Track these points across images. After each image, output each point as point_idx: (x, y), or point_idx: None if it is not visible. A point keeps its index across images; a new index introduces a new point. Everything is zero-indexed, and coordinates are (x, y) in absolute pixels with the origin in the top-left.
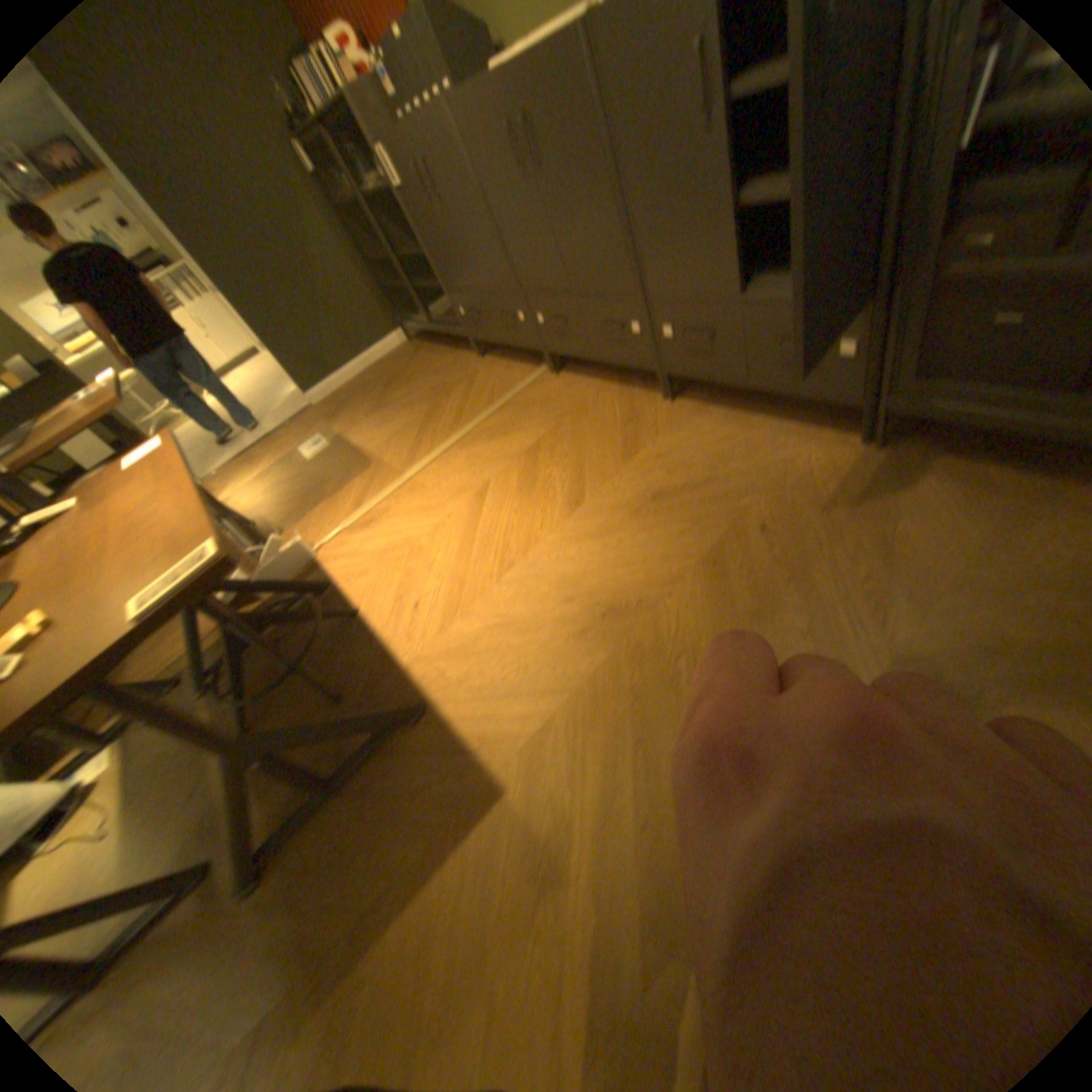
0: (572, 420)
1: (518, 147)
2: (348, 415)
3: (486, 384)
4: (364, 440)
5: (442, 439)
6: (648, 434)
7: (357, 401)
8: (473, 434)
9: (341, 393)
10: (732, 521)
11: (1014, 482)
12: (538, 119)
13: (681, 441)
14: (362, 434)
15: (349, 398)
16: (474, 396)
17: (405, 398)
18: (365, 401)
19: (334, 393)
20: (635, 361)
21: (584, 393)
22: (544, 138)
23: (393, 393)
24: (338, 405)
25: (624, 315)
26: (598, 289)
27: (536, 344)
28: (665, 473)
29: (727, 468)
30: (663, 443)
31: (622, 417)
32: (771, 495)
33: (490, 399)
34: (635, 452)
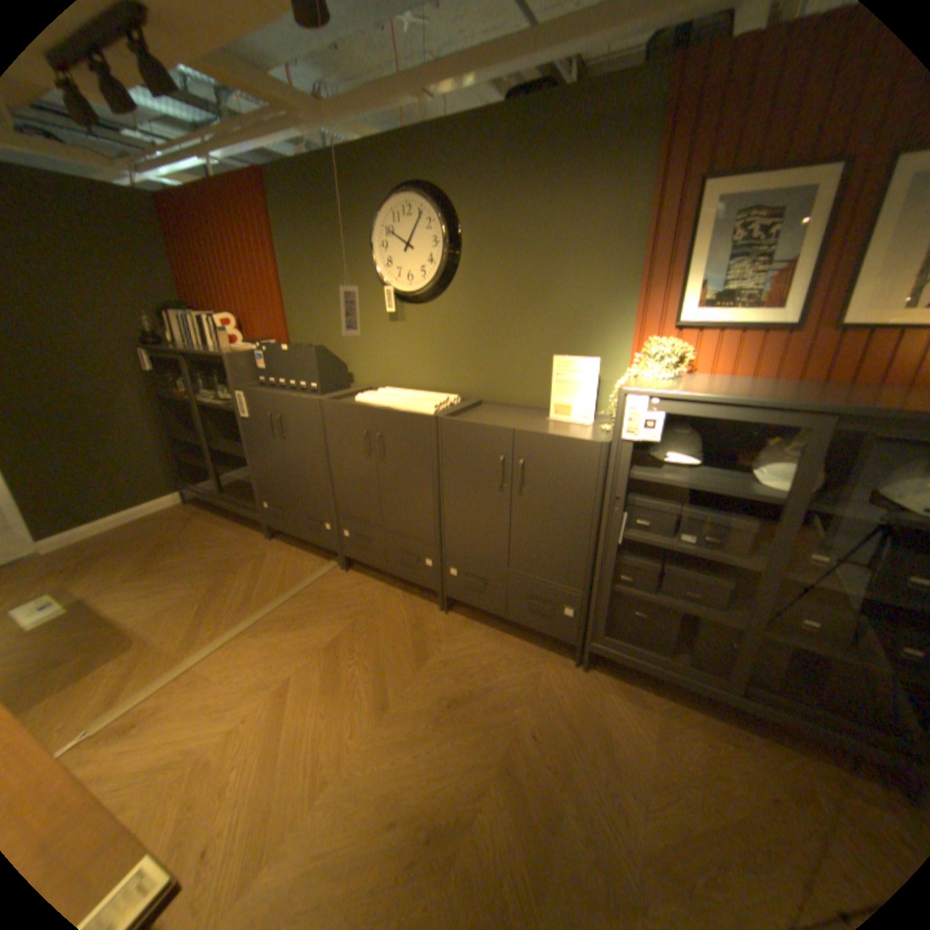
0: (365, 620)
1: (369, 445)
2: (96, 577)
3: (275, 570)
4: (121, 613)
5: (227, 624)
6: (431, 642)
7: (111, 561)
8: (265, 623)
9: (86, 548)
10: (510, 731)
11: (654, 703)
12: (390, 441)
13: (458, 652)
14: (118, 605)
15: (99, 556)
16: (263, 580)
17: (178, 569)
18: (123, 564)
19: (76, 546)
20: (421, 582)
21: (372, 595)
22: (390, 450)
23: (162, 560)
24: (80, 562)
25: (420, 554)
26: (404, 534)
27: (334, 548)
28: (451, 682)
29: (495, 681)
30: (444, 653)
31: (408, 624)
32: (530, 707)
33: (281, 586)
34: (424, 659)
